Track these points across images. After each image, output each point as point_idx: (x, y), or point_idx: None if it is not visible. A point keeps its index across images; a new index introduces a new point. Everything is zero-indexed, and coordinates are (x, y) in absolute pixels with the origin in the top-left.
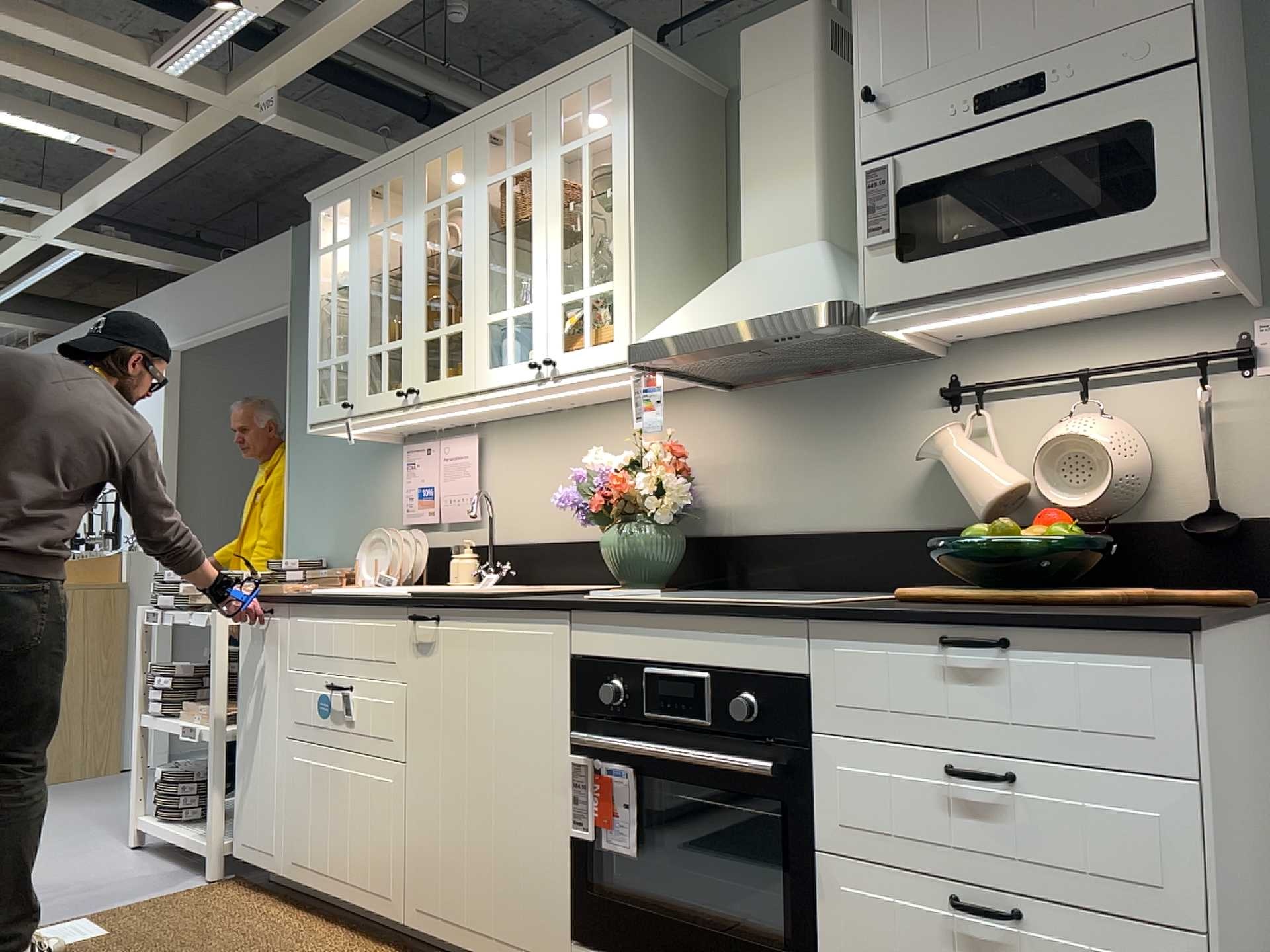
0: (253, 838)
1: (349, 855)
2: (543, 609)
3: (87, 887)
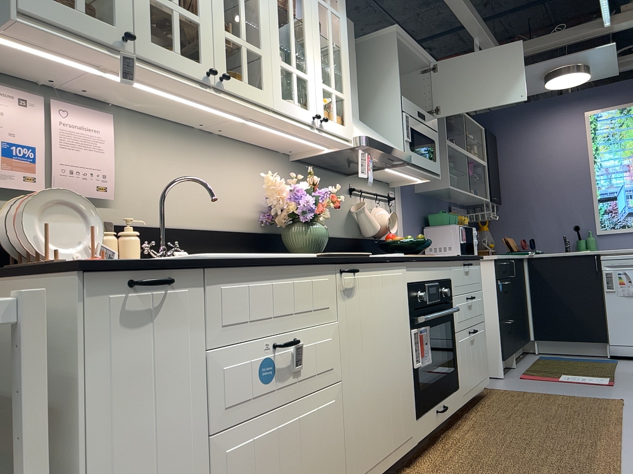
0: None
1: None
2: (402, 261)
3: None
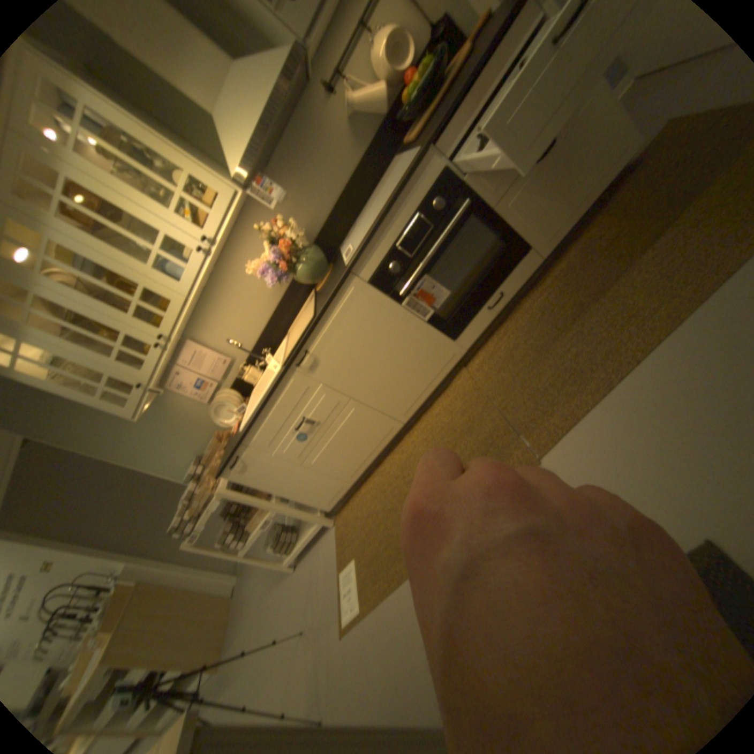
0: (331, 496)
1: (367, 442)
2: (343, 282)
3: (316, 580)
